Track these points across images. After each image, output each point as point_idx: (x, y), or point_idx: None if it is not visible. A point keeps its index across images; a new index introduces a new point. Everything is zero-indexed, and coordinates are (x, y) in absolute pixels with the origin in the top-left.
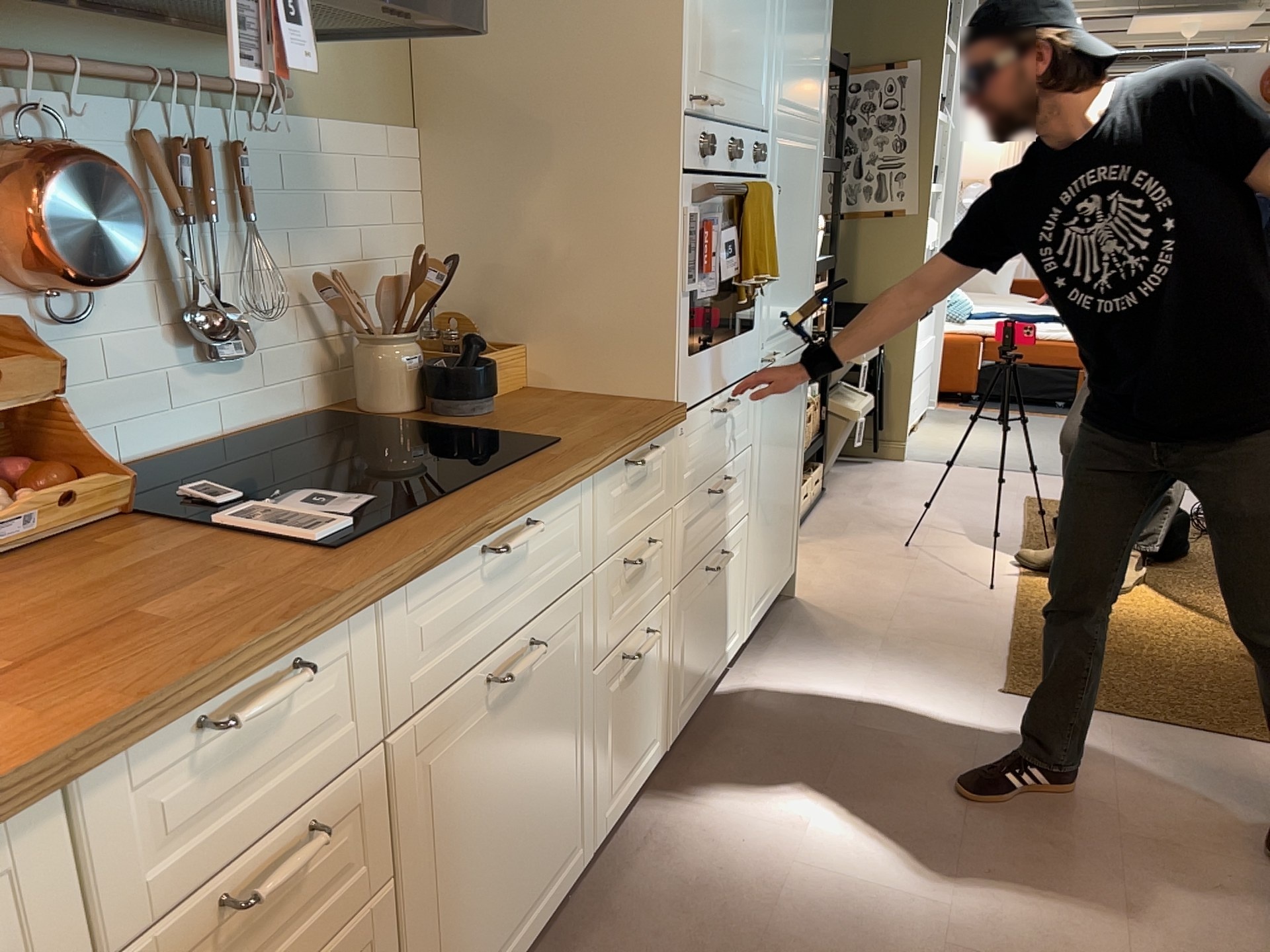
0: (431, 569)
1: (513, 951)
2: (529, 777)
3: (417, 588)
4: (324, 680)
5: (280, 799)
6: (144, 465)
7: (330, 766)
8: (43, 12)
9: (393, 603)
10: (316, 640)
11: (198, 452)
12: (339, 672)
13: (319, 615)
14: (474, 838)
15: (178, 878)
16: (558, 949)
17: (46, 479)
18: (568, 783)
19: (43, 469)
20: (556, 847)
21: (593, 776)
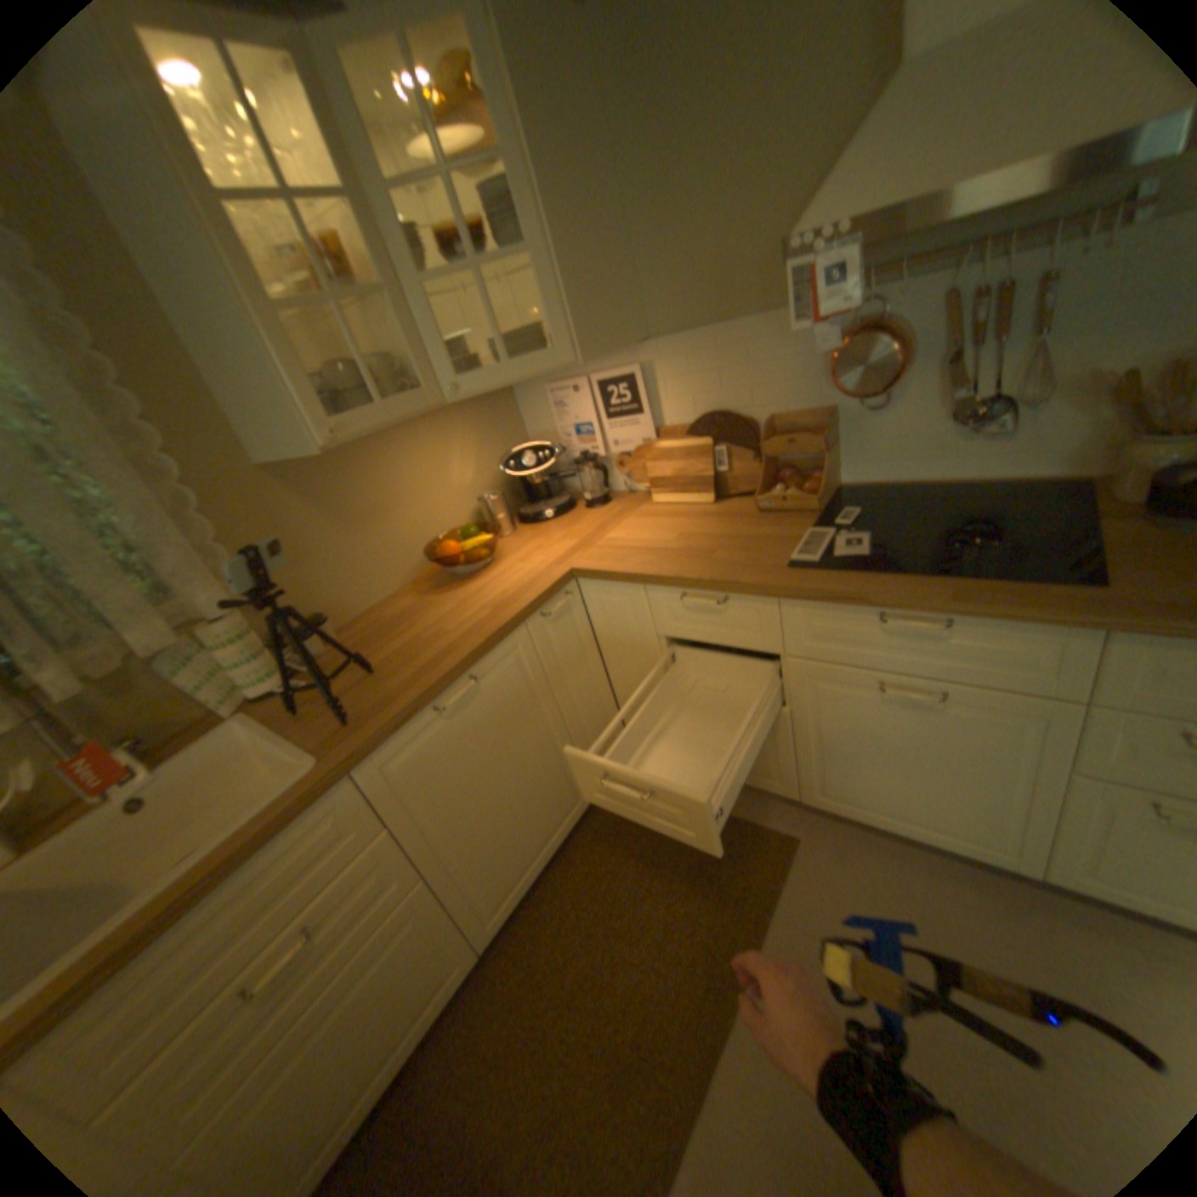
0: (815, 600)
1: (905, 830)
2: (937, 765)
3: (814, 606)
4: (748, 612)
5: (723, 638)
6: (911, 485)
7: (749, 644)
8: (896, 232)
9: (793, 603)
10: (732, 594)
11: (954, 485)
12: (756, 613)
13: (730, 585)
14: (864, 747)
15: (681, 632)
16: (968, 879)
17: (806, 485)
18: (1004, 810)
19: (809, 481)
20: (975, 828)
21: (1057, 838)
